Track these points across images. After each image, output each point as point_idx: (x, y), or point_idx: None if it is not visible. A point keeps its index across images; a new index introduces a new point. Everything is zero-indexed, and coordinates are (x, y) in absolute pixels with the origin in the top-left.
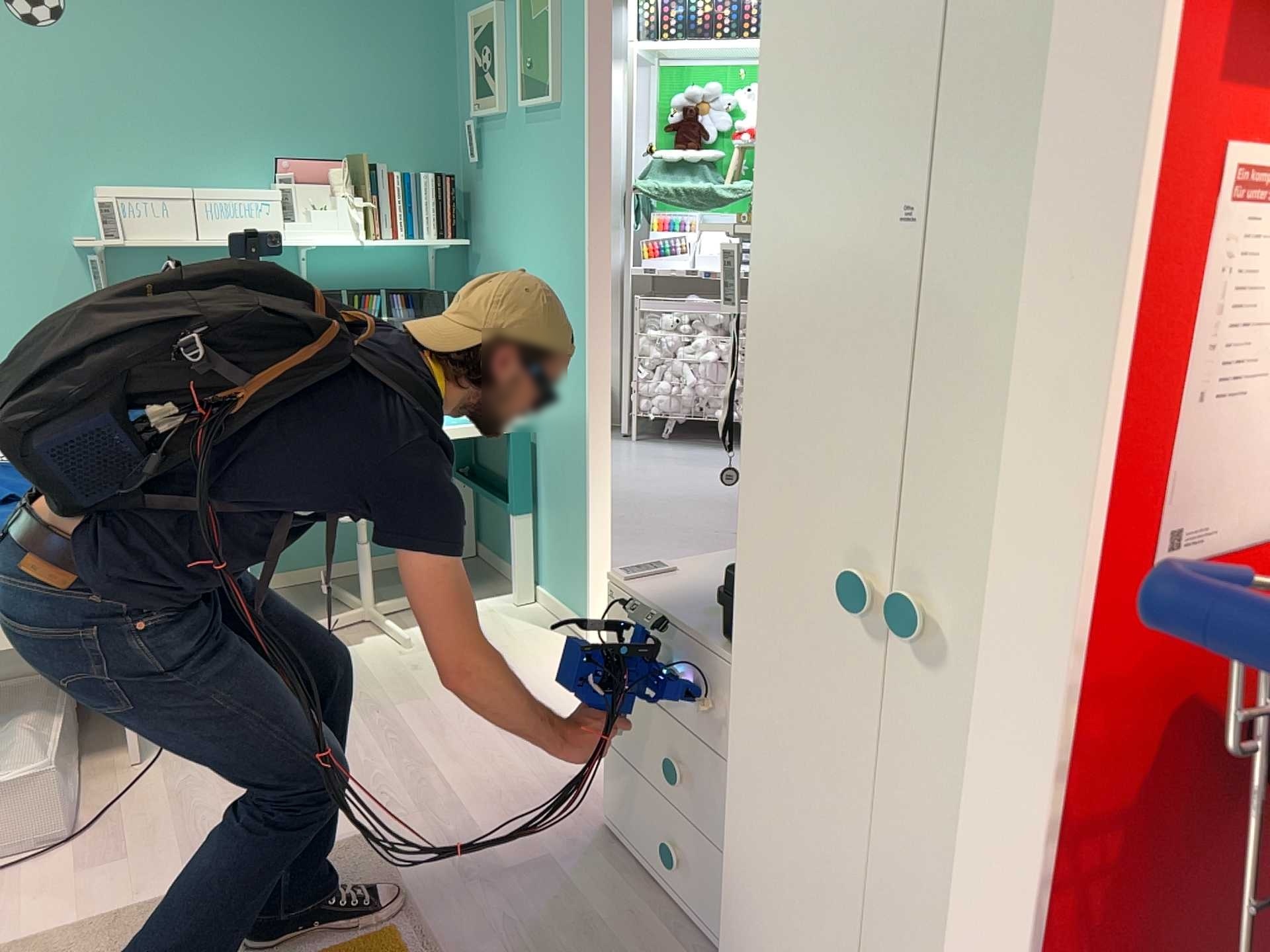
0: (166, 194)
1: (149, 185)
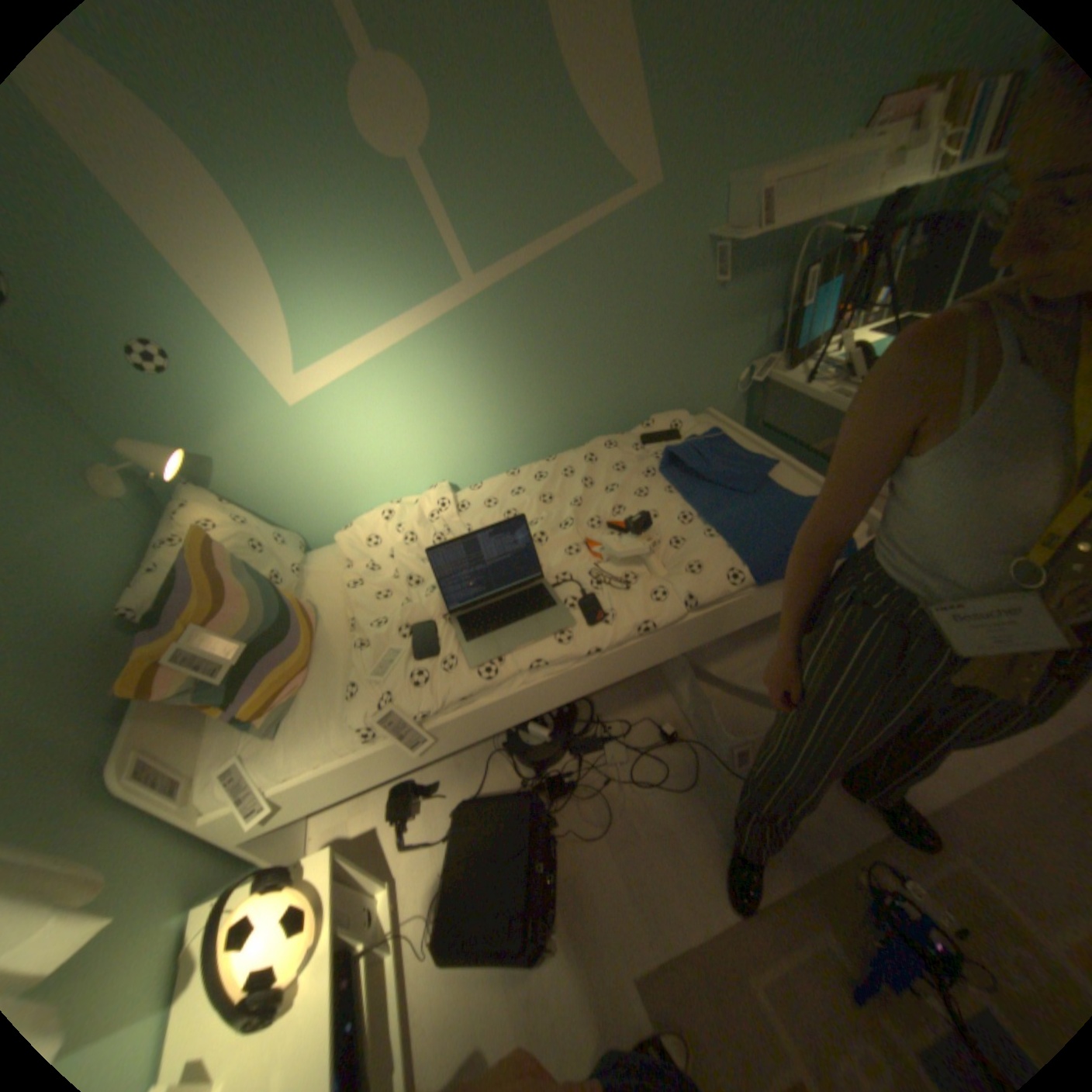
0: (809, 165)
1: (766, 158)
